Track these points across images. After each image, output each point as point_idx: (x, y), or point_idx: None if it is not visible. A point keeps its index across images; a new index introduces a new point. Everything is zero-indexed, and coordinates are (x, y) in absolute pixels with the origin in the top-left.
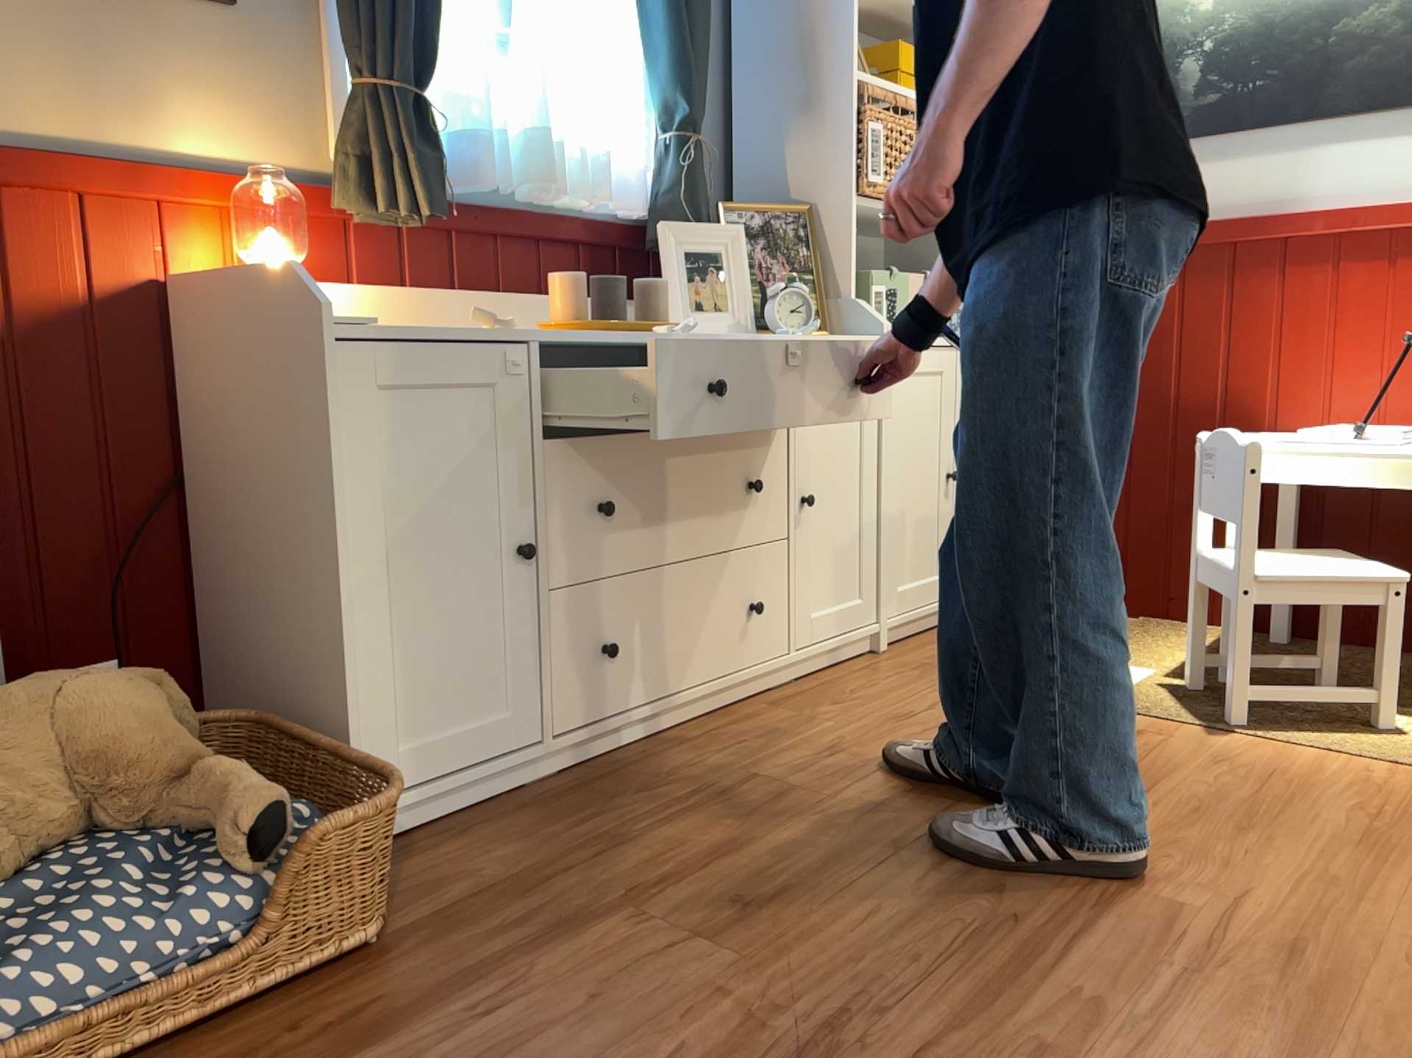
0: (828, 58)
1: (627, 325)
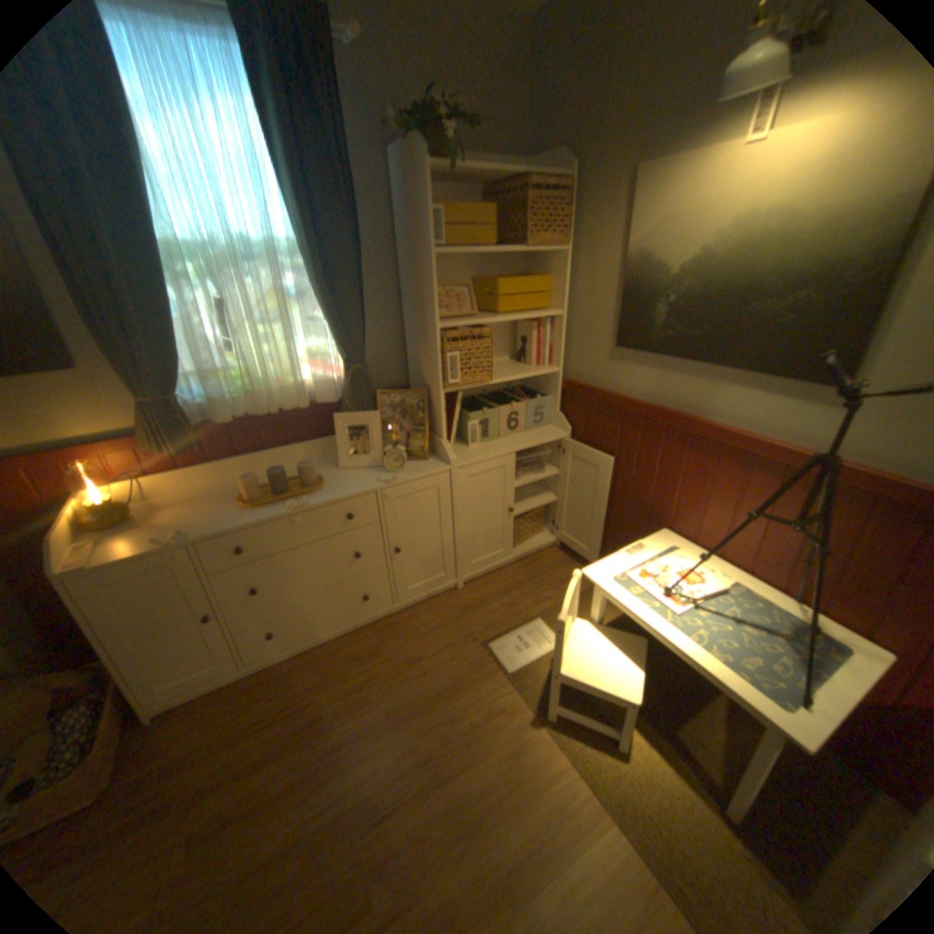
0: (428, 313)
1: (274, 500)
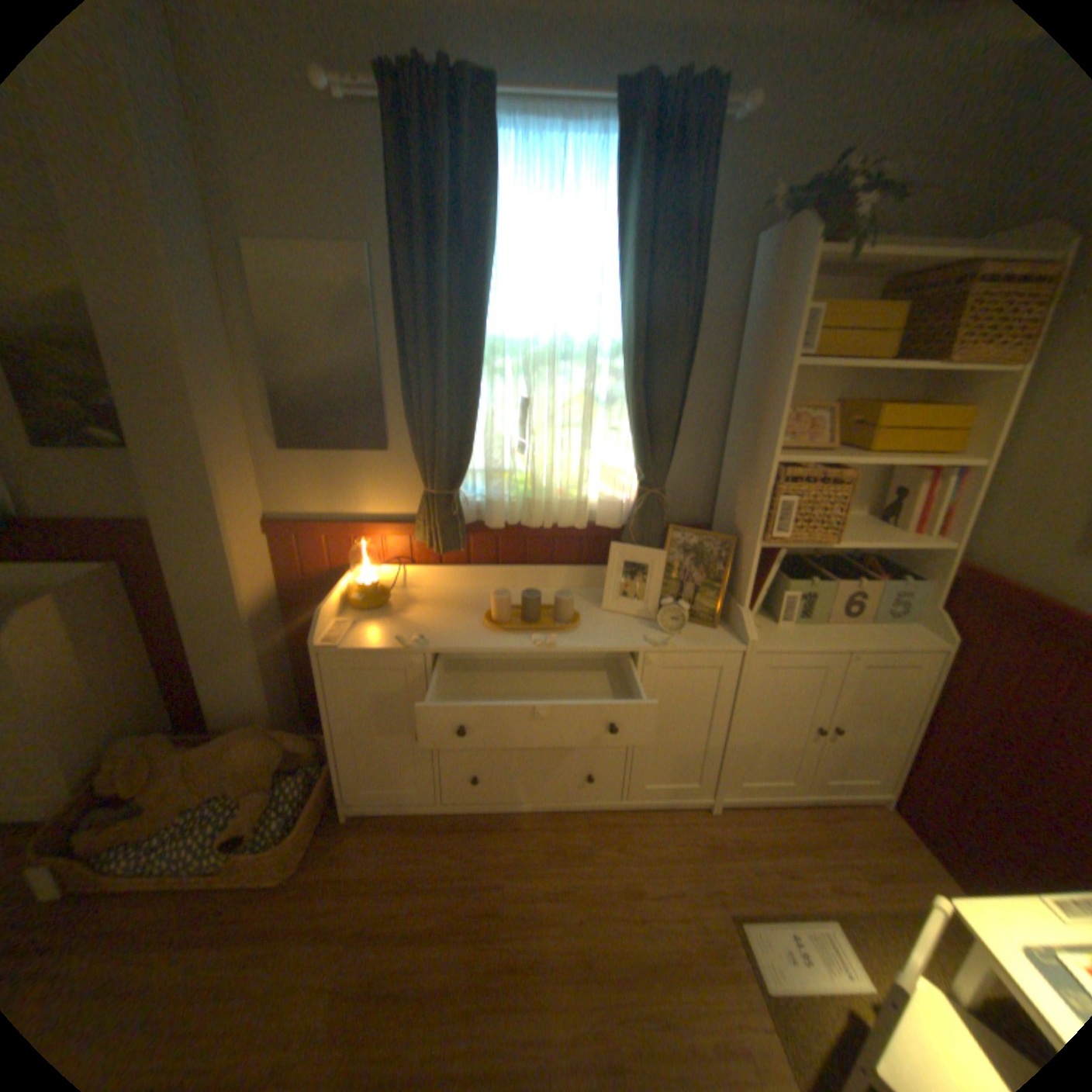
0: (766, 440)
1: (522, 628)
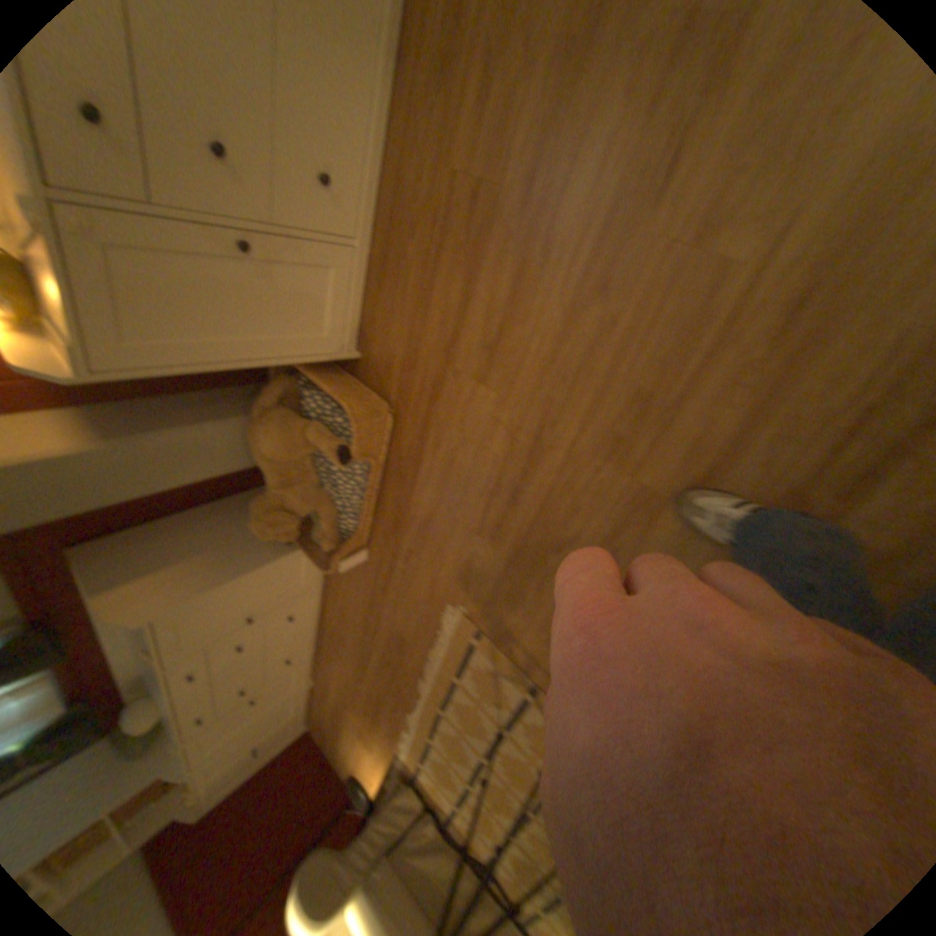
0: None
1: None
